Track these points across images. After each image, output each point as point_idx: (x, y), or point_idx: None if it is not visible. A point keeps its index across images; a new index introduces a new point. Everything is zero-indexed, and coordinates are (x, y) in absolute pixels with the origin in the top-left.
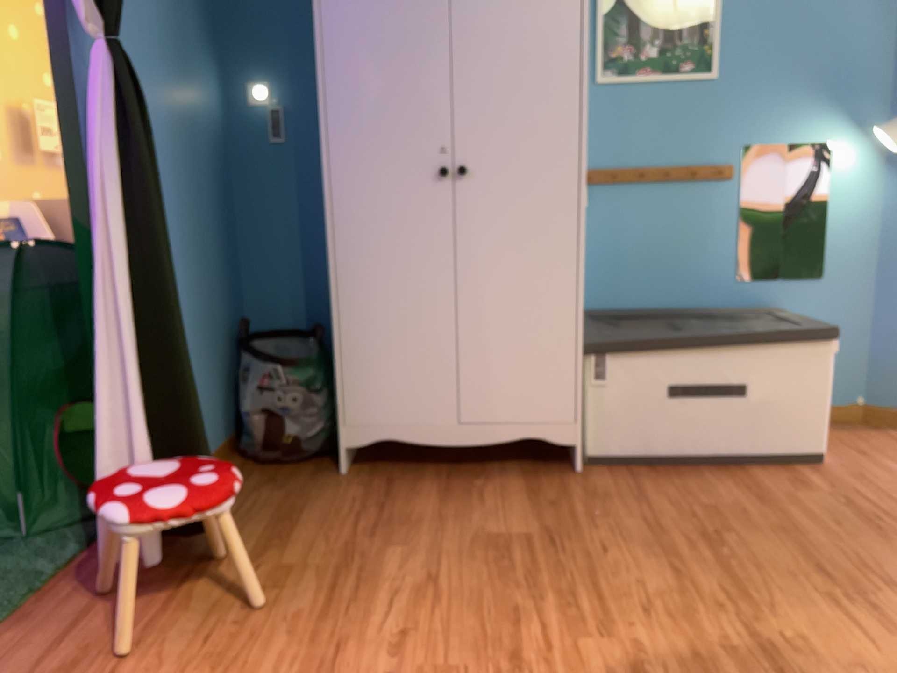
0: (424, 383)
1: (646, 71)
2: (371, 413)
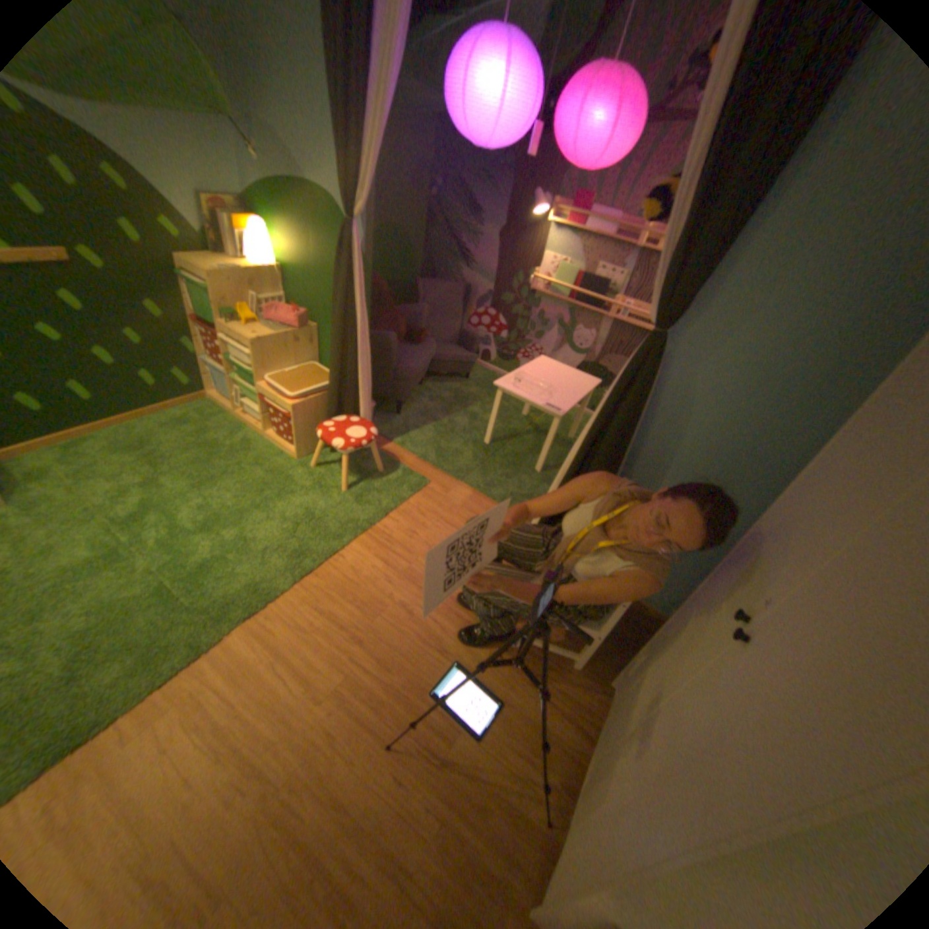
0: (623, 719)
1: None
2: (624, 687)
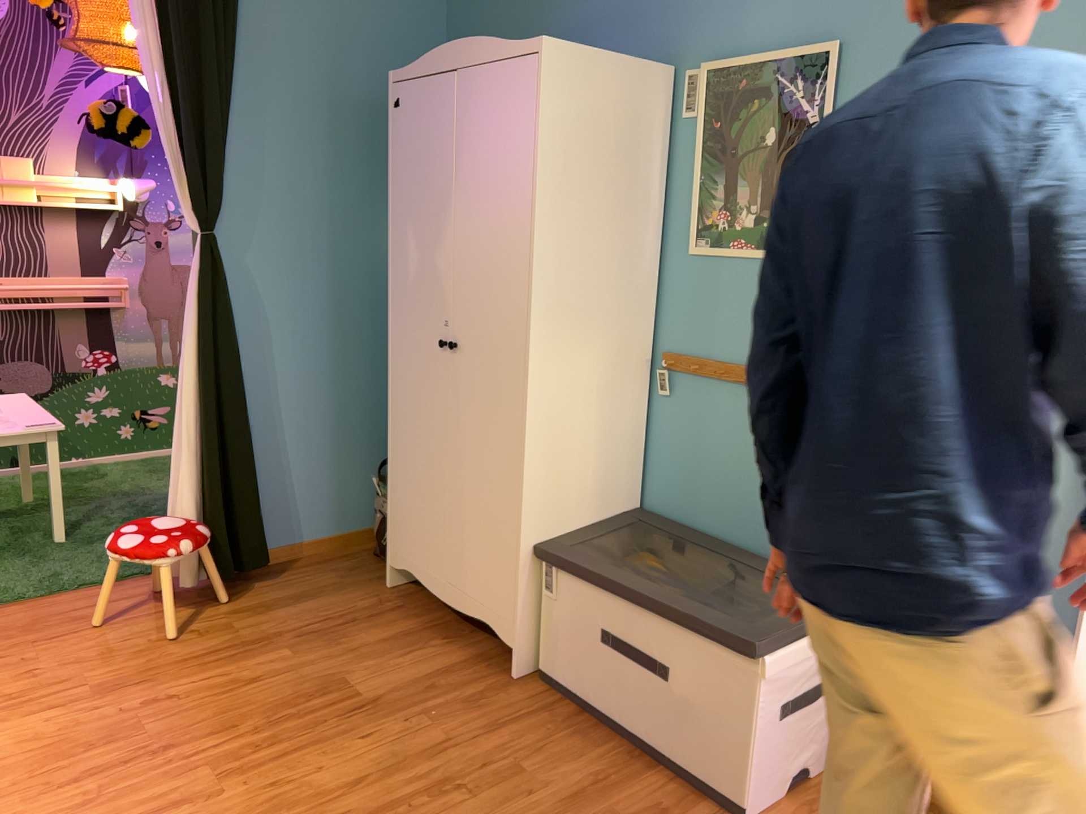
0: (428, 533)
1: (739, 245)
2: (402, 544)
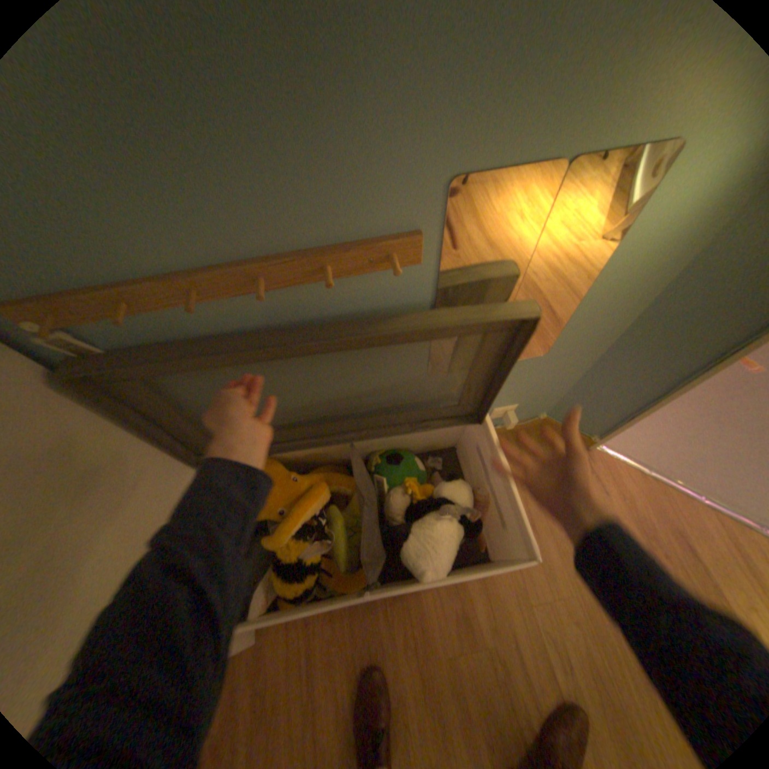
0: None
1: None
2: None
